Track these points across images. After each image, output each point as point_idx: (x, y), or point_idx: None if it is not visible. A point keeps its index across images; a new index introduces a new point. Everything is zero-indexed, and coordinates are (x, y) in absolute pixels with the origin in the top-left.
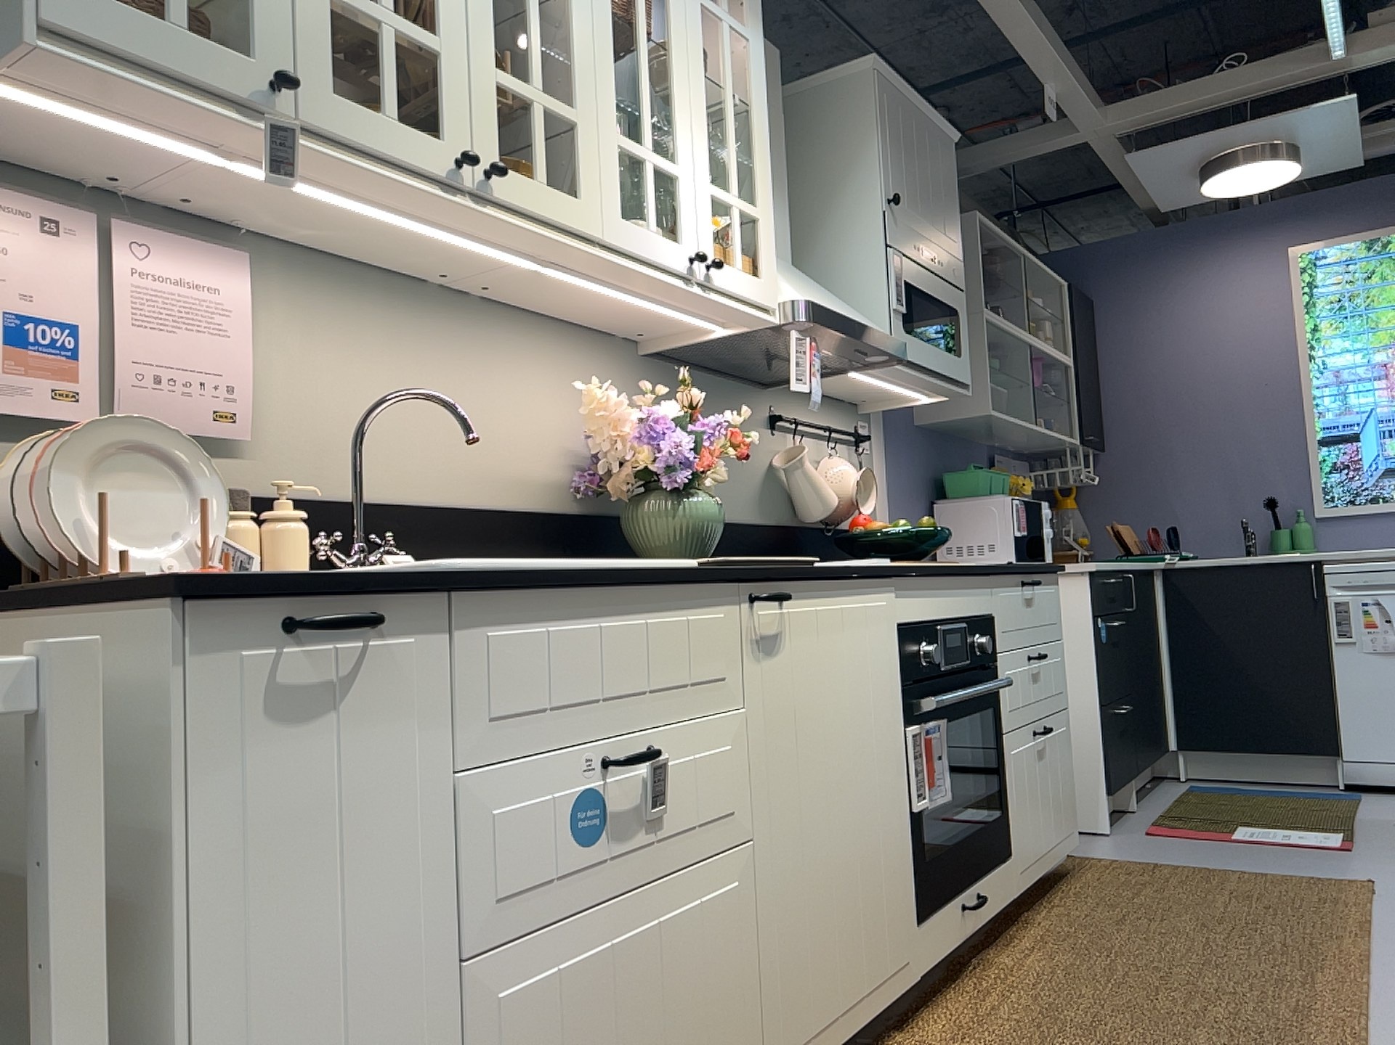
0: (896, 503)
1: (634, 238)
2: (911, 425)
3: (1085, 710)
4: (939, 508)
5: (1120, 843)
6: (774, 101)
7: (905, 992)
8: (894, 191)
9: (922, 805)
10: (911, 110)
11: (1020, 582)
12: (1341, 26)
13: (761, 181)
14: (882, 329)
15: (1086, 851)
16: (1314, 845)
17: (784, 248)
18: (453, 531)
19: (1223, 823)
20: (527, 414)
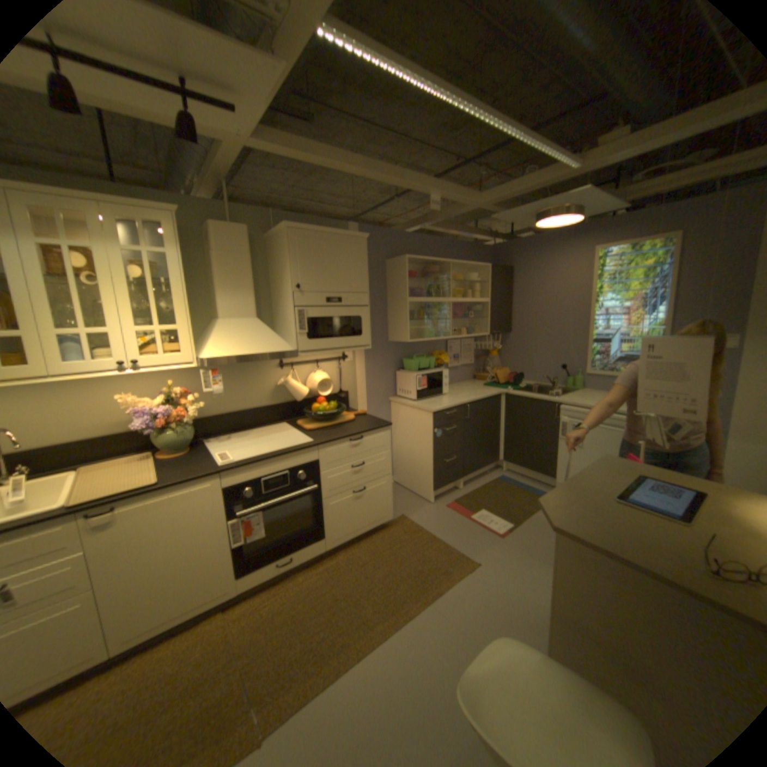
0: (368, 376)
1: (73, 368)
2: (382, 343)
3: (428, 460)
4: (397, 373)
5: (428, 512)
6: (240, 249)
7: (224, 602)
8: (301, 280)
9: (237, 545)
10: (321, 235)
11: (346, 440)
12: (567, 154)
13: (178, 313)
14: (282, 347)
15: (411, 514)
16: (492, 532)
17: (247, 313)
18: (76, 449)
19: (479, 507)
20: (109, 404)
